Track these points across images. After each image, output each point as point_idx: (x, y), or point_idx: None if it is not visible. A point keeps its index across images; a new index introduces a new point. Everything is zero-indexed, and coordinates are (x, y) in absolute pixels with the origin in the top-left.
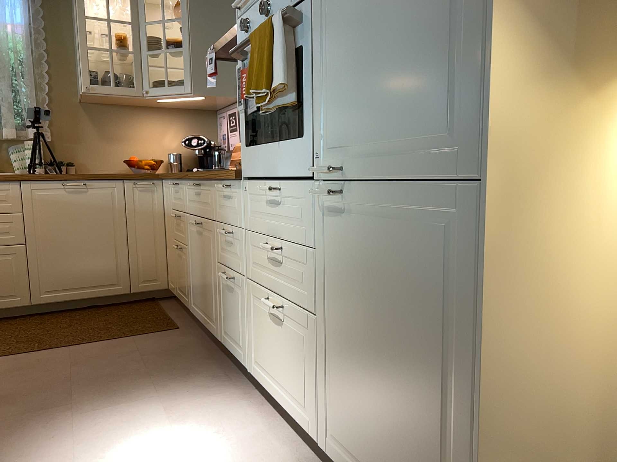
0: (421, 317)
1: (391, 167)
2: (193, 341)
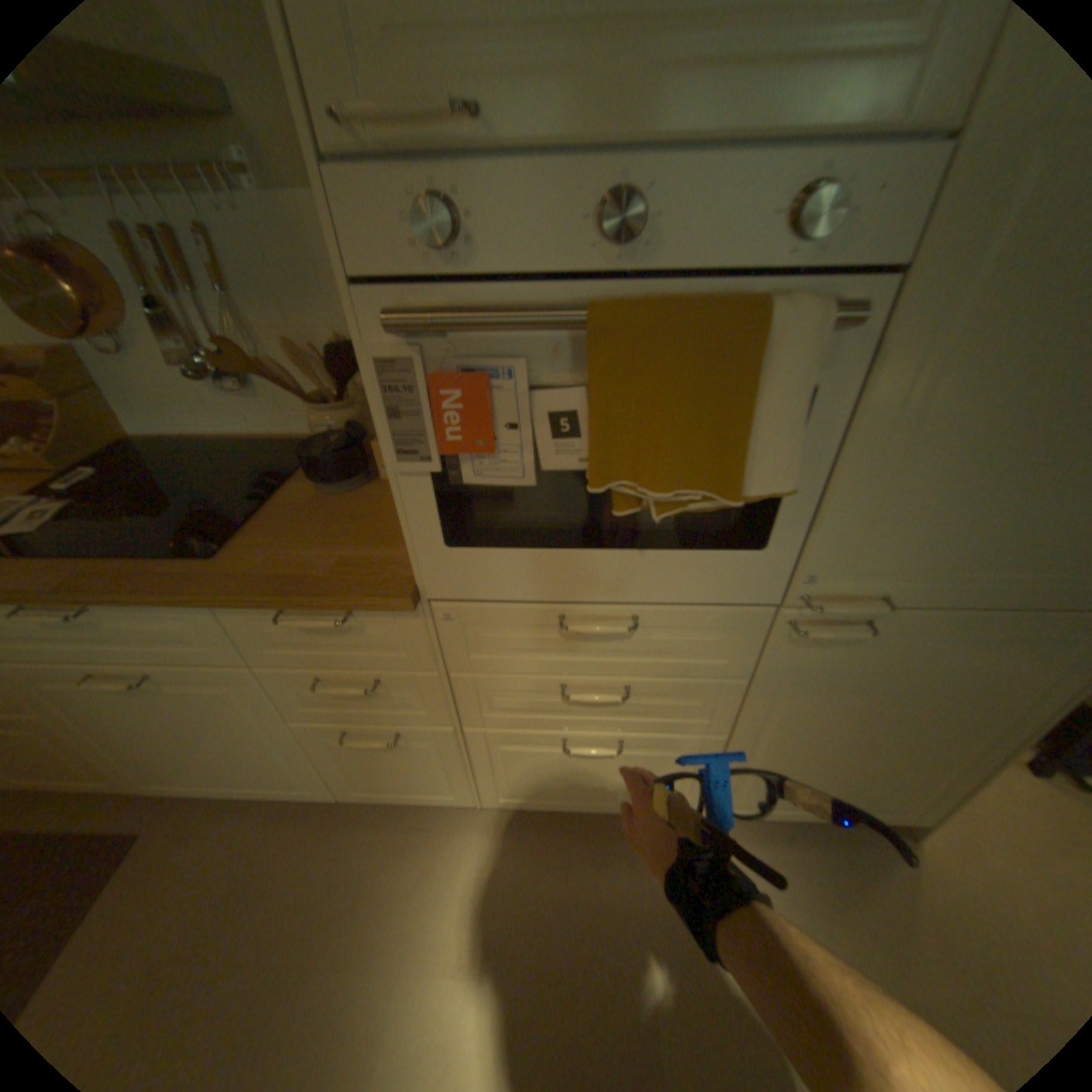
0: (968, 710)
1: (999, 597)
2: (223, 831)
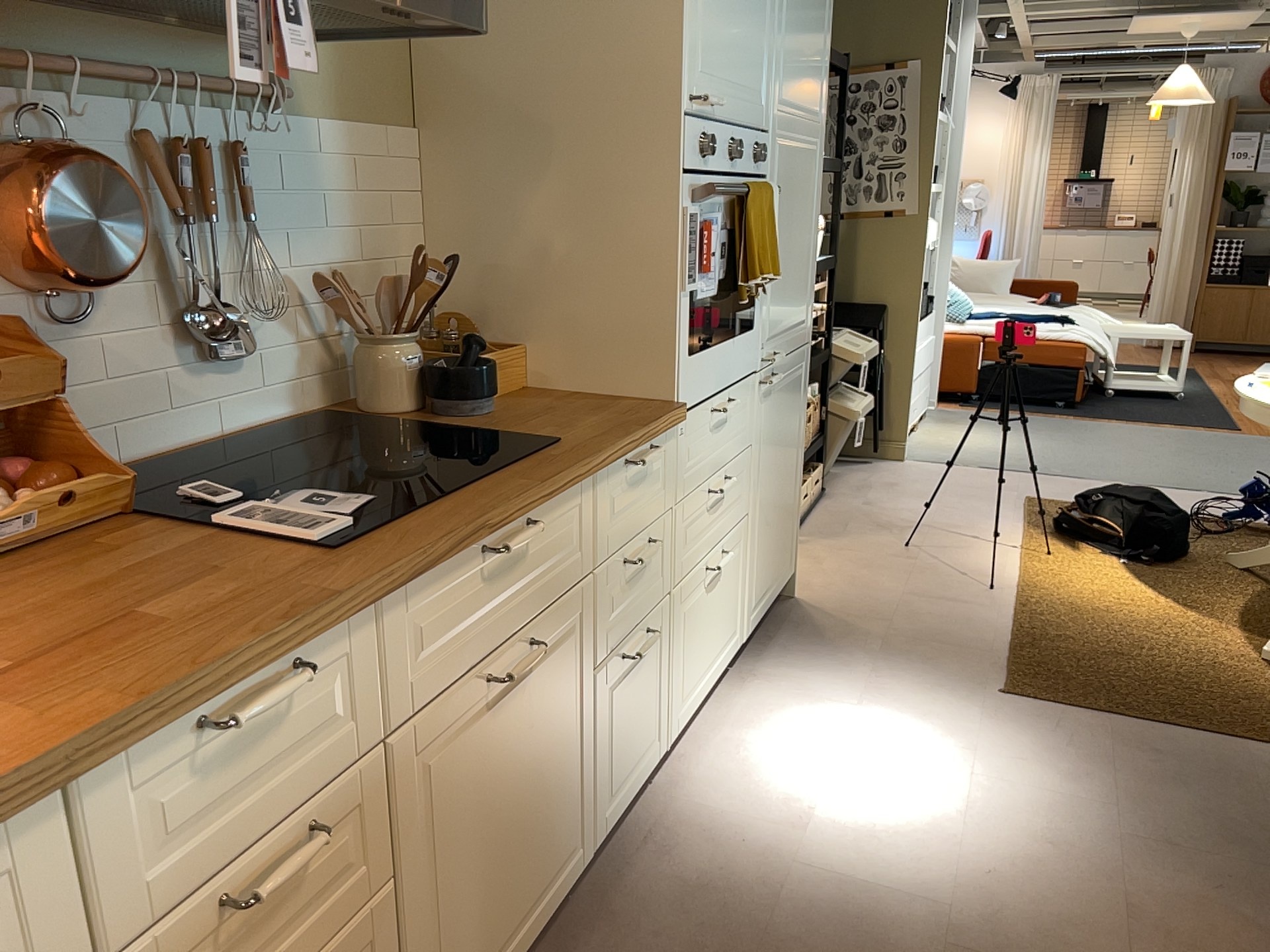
0: (792, 434)
1: (790, 343)
2: None
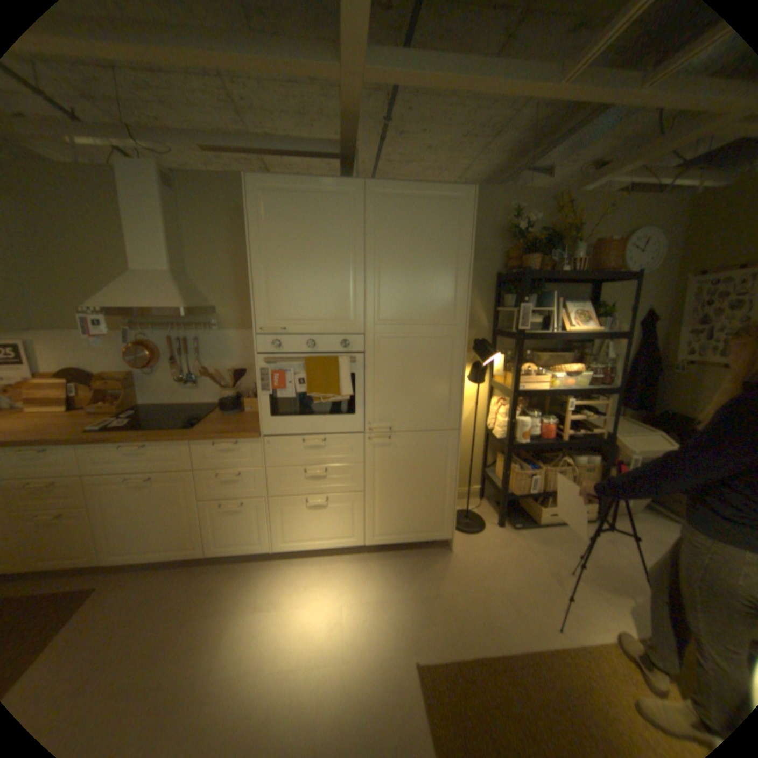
0: (430, 470)
1: (417, 426)
2: (142, 583)
